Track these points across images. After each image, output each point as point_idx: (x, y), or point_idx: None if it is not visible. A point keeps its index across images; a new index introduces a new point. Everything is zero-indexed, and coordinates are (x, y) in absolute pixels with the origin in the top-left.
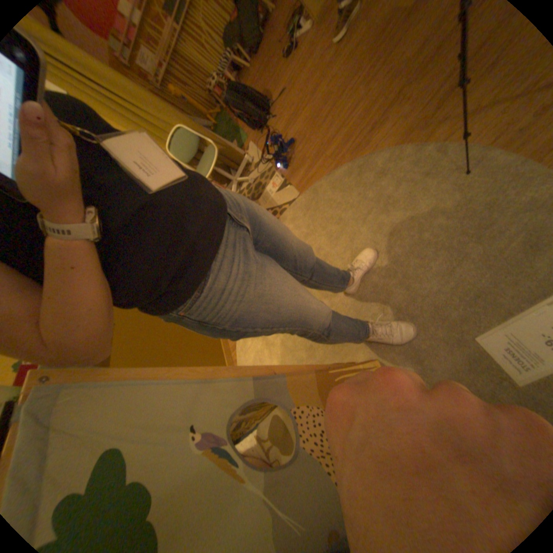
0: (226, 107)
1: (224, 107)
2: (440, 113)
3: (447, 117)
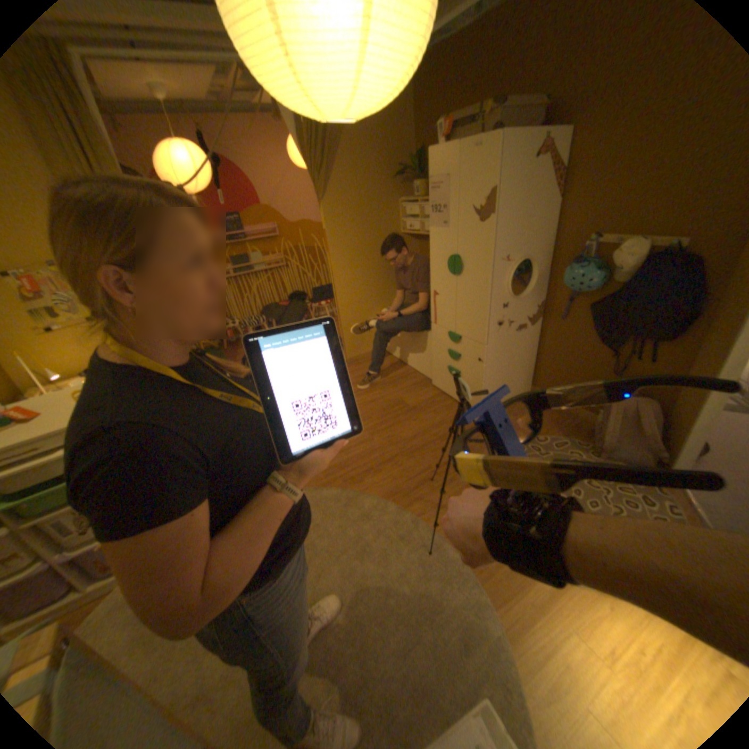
0: (226, 350)
1: (223, 348)
2: (416, 495)
3: (420, 501)
